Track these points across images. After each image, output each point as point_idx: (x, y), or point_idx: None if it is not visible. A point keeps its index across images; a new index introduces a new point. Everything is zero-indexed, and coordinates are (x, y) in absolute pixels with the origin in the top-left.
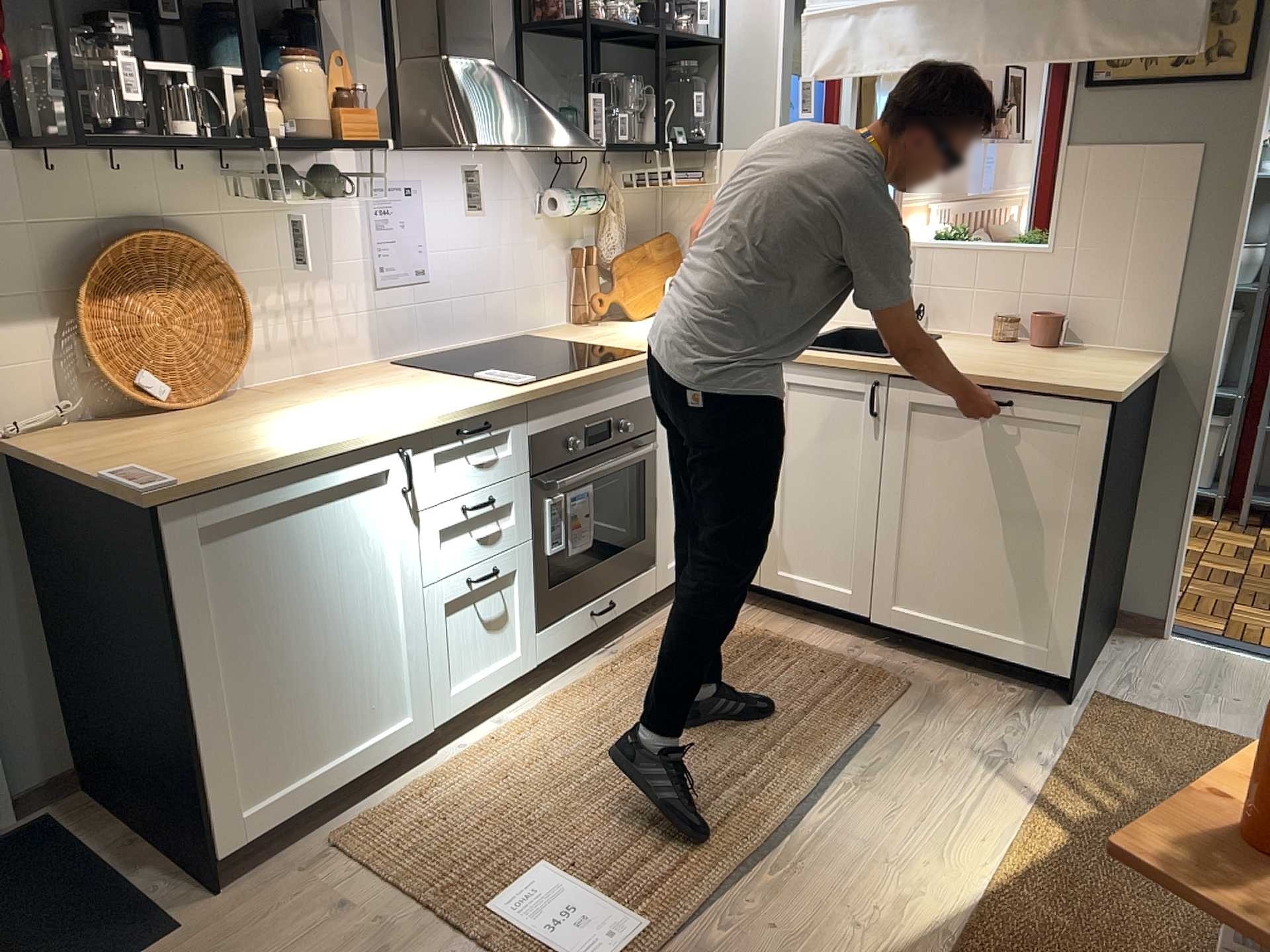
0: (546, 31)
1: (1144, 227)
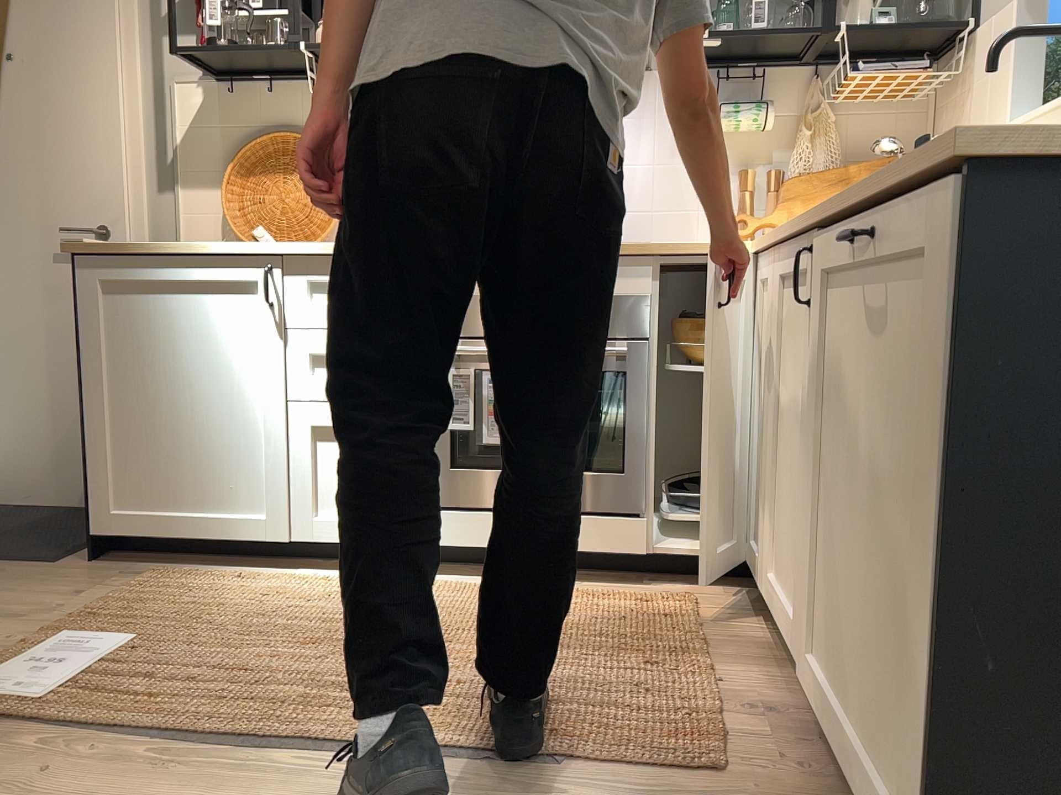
0: None
1: None
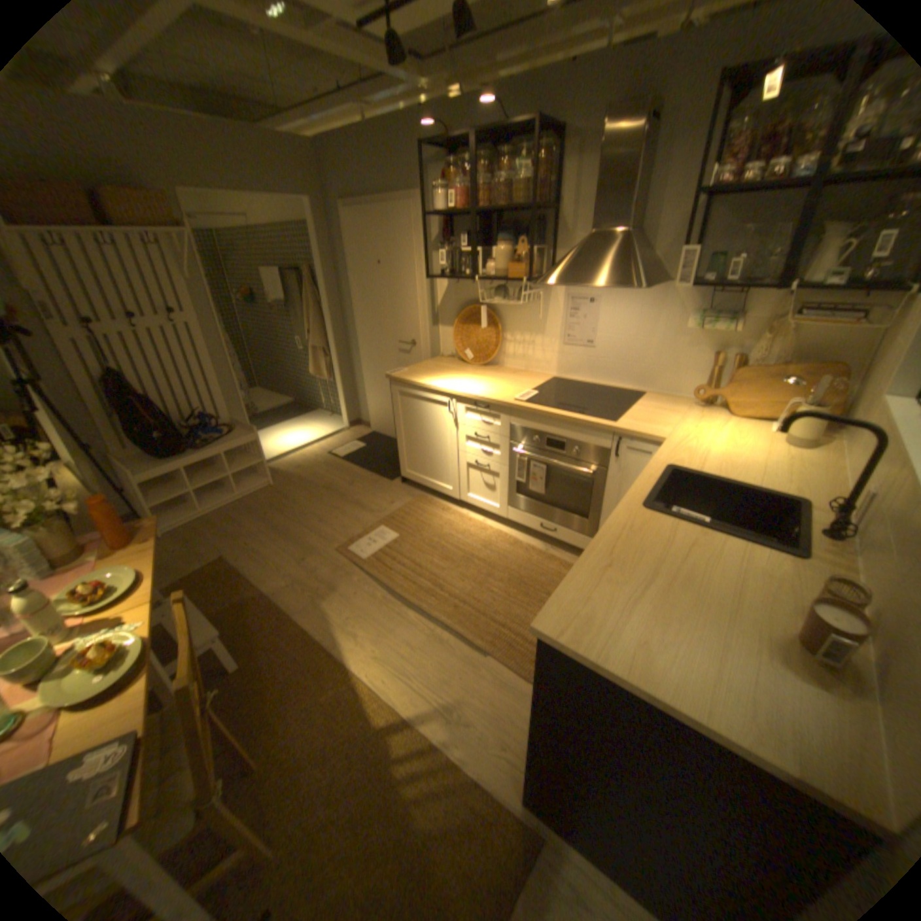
0: (738, 191)
1: None
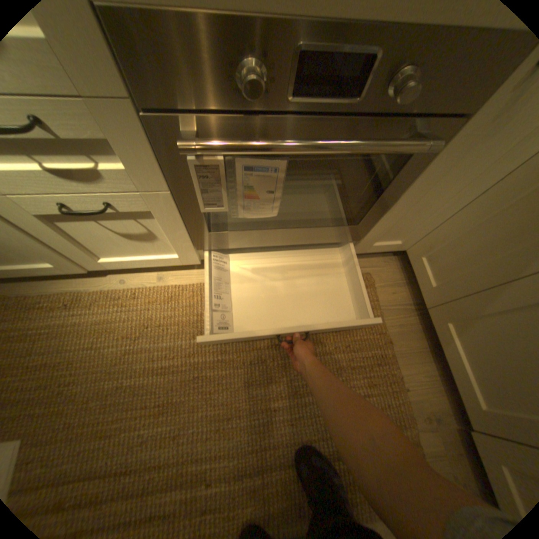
0: None
1: None
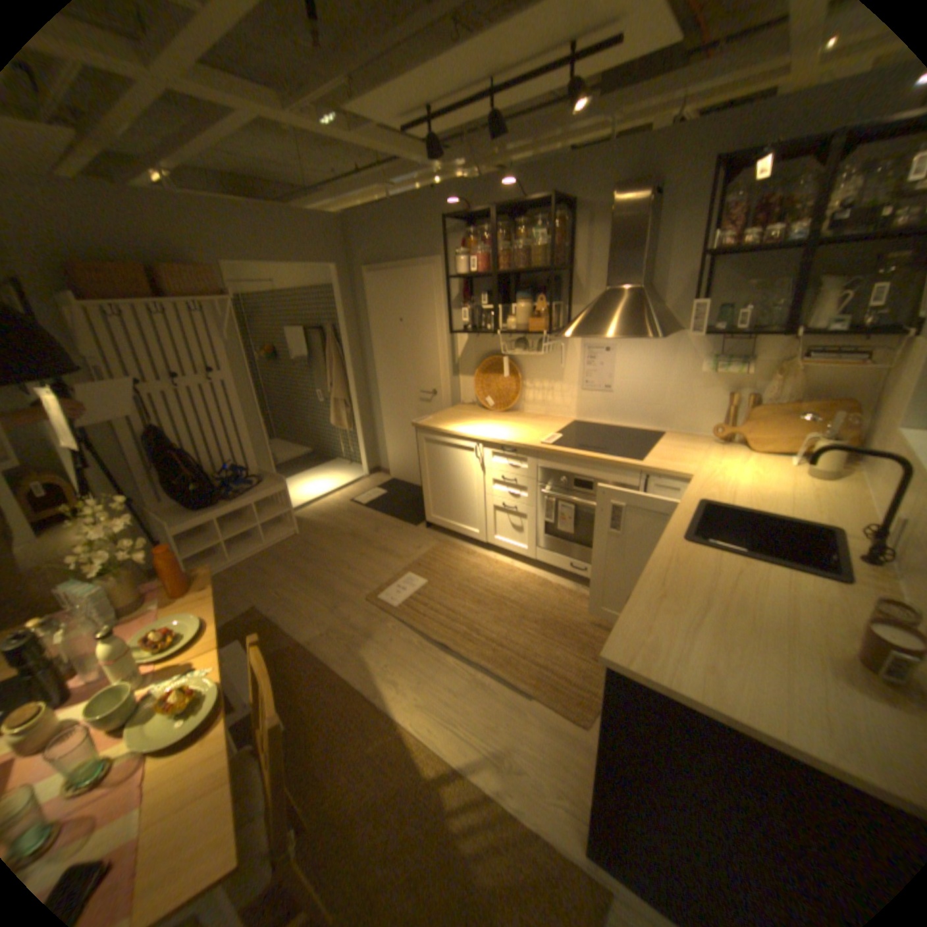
0: (737, 251)
1: None
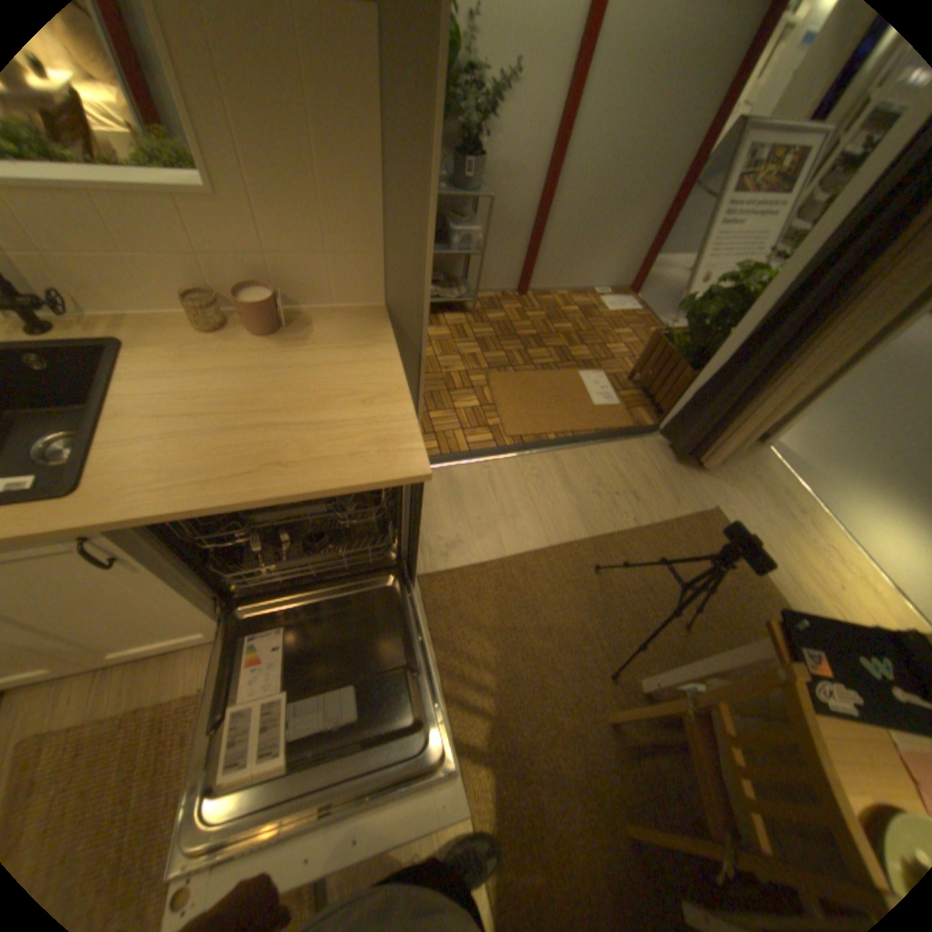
0: None
1: (326, 159)
